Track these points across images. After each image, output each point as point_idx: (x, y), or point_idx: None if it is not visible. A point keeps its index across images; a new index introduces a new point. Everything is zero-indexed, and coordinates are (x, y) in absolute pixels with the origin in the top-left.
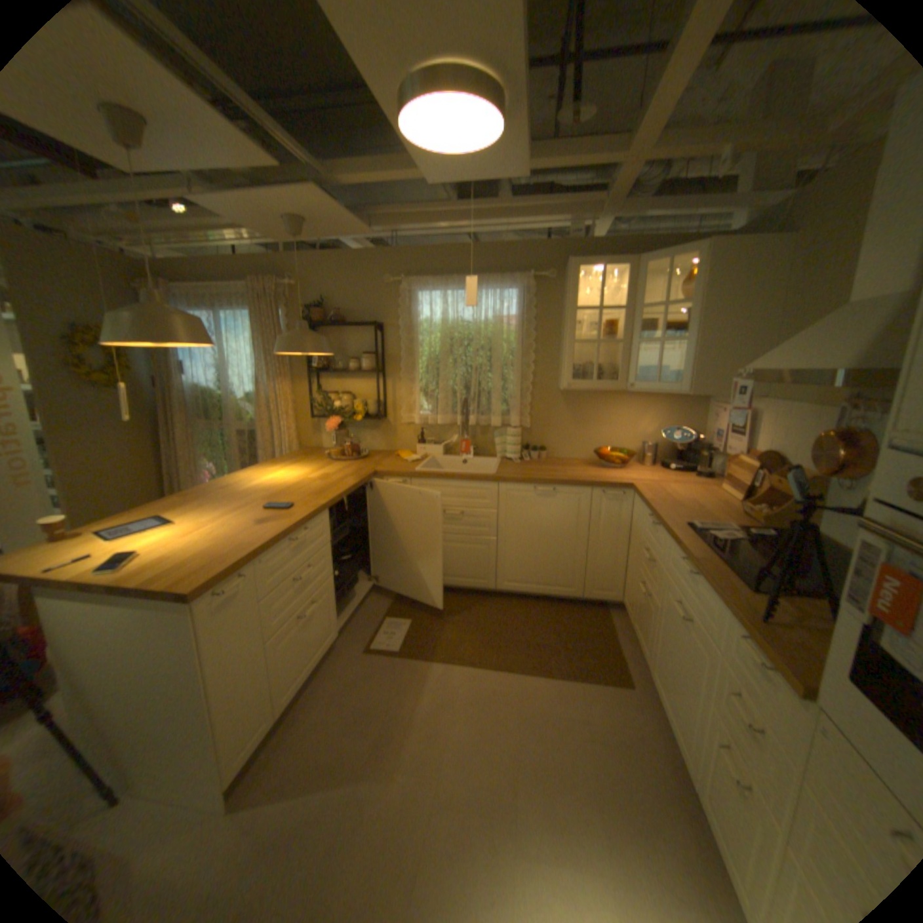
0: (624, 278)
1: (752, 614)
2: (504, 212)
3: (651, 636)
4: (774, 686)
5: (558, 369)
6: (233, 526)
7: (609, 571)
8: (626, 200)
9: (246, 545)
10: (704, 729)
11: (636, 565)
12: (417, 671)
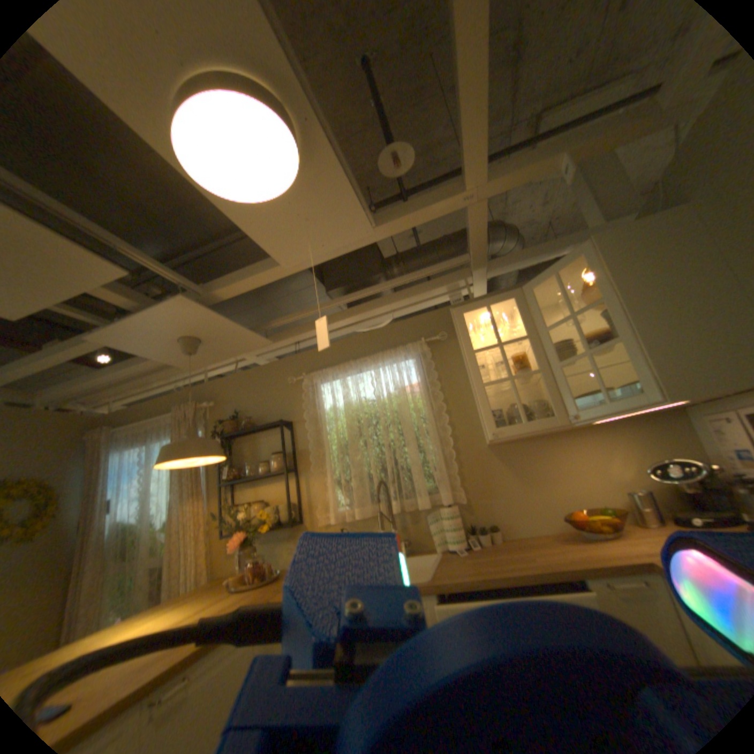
0: (517, 318)
1: None
2: (384, 299)
3: None
4: None
5: (481, 424)
6: None
7: None
8: (490, 260)
9: None
10: None
11: None
12: None
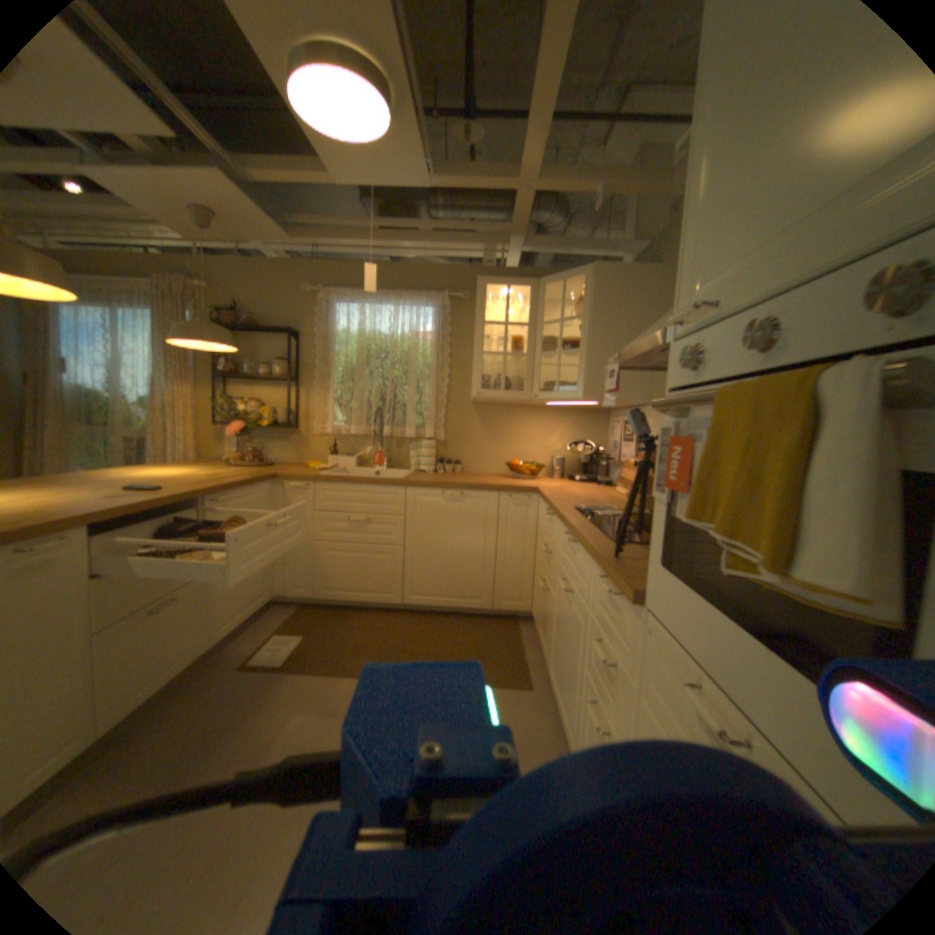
0: (529, 303)
1: (607, 553)
2: (421, 235)
3: (547, 631)
4: (619, 610)
5: (472, 384)
6: (74, 499)
7: (516, 579)
8: (529, 236)
9: (82, 509)
10: (579, 696)
11: (538, 567)
12: (297, 684)
